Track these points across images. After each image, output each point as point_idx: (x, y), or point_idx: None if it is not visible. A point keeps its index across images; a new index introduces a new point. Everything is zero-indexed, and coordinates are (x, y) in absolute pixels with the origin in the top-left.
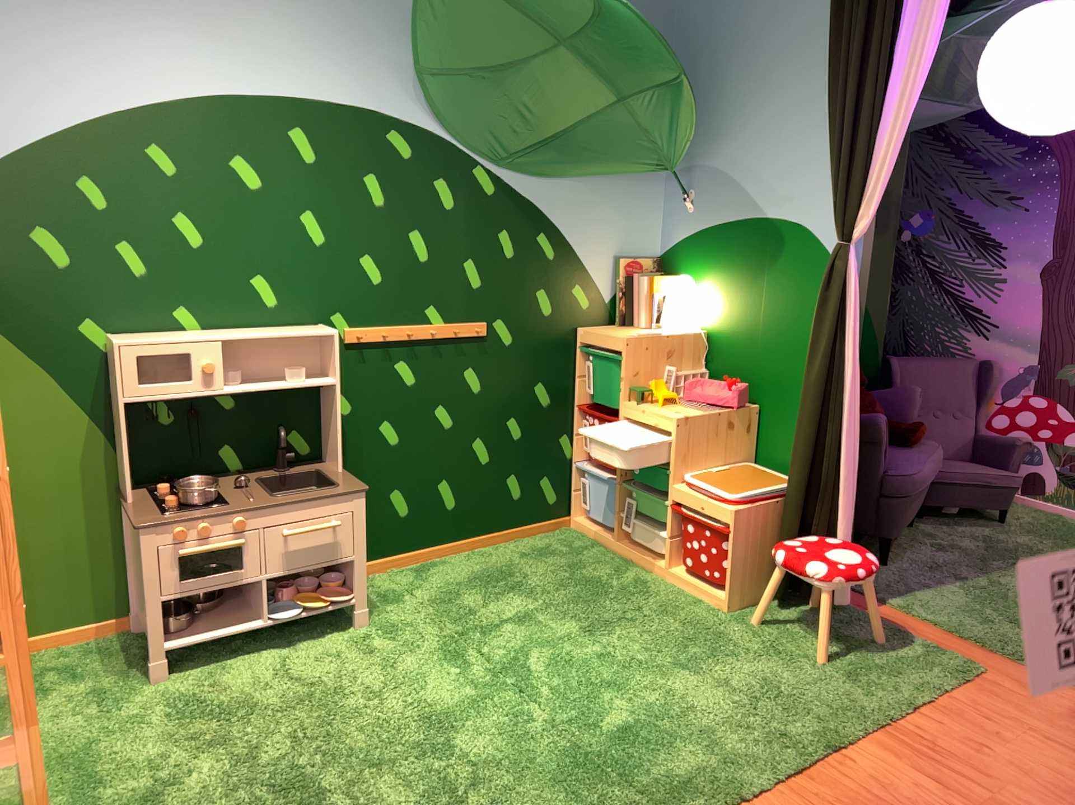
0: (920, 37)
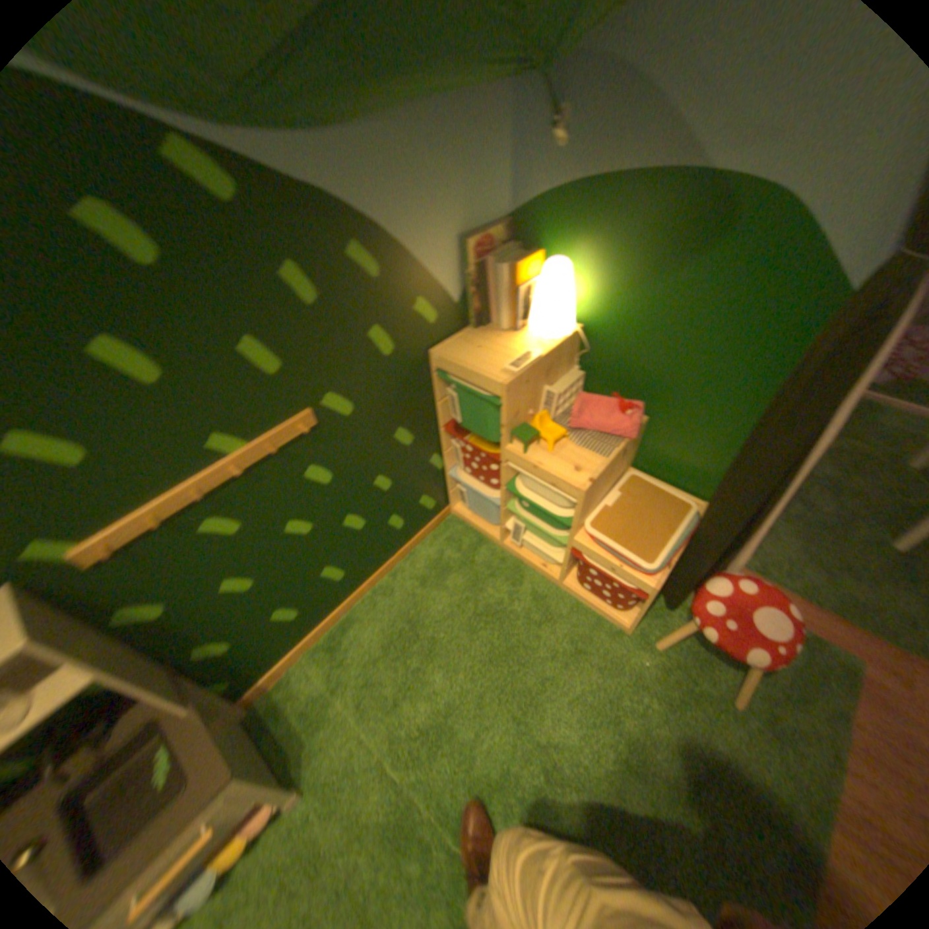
0: None
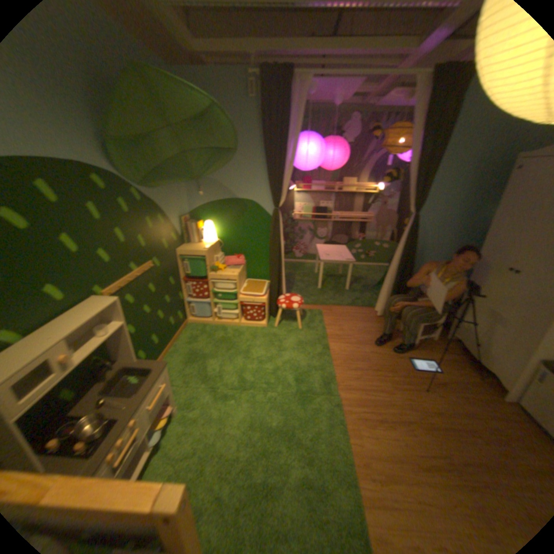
0: (294, 143)
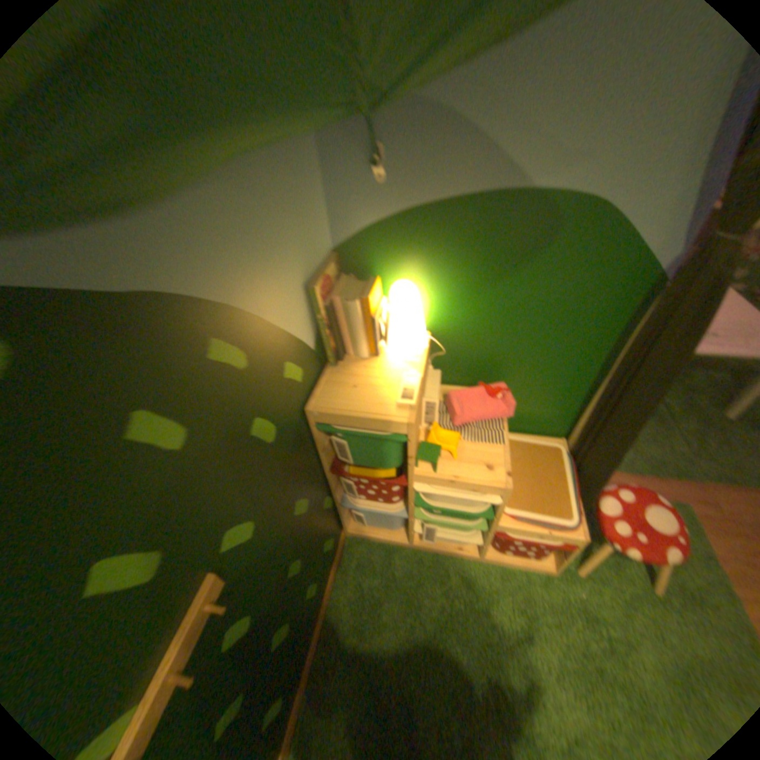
0: None
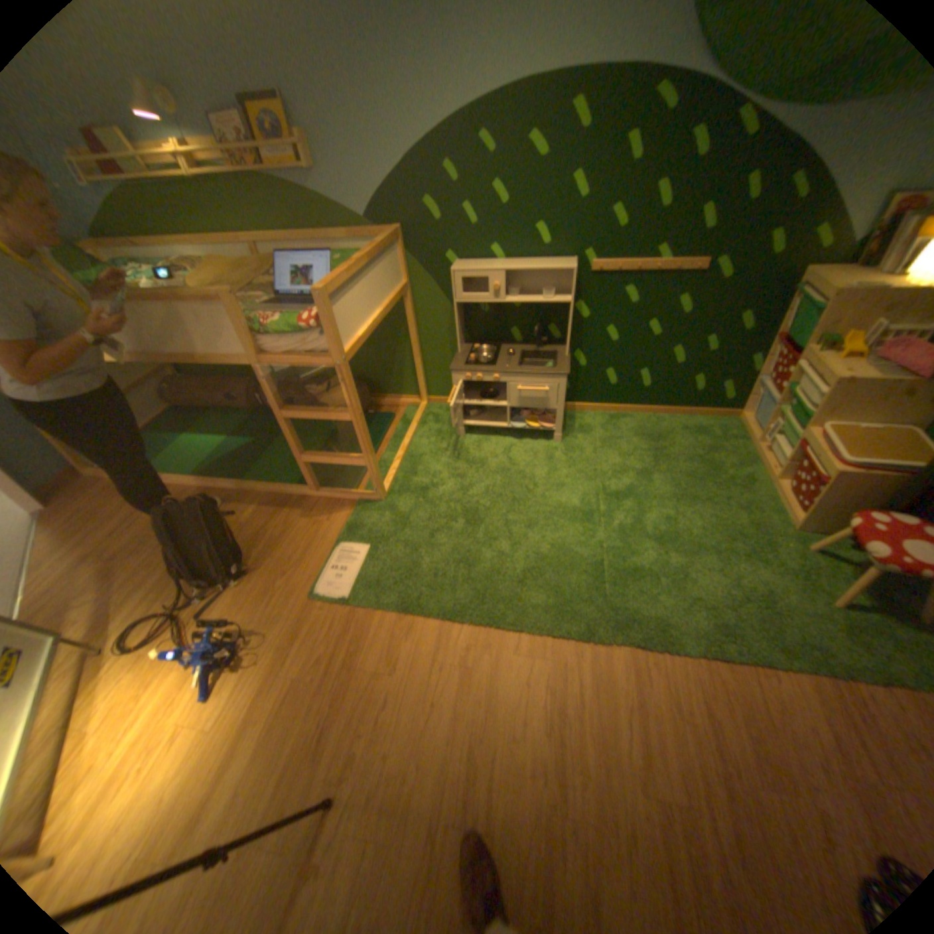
0: None
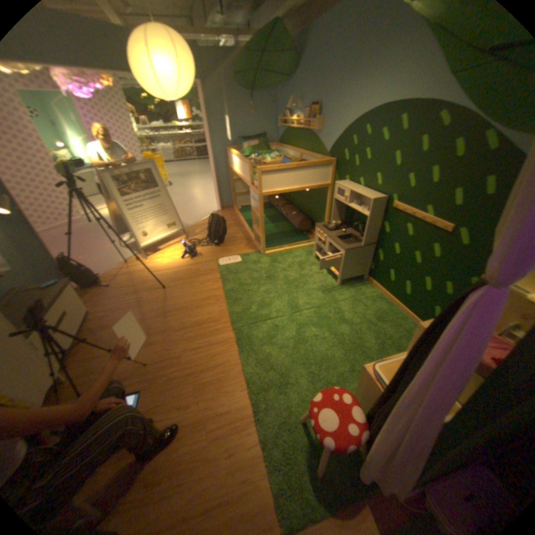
0: None
